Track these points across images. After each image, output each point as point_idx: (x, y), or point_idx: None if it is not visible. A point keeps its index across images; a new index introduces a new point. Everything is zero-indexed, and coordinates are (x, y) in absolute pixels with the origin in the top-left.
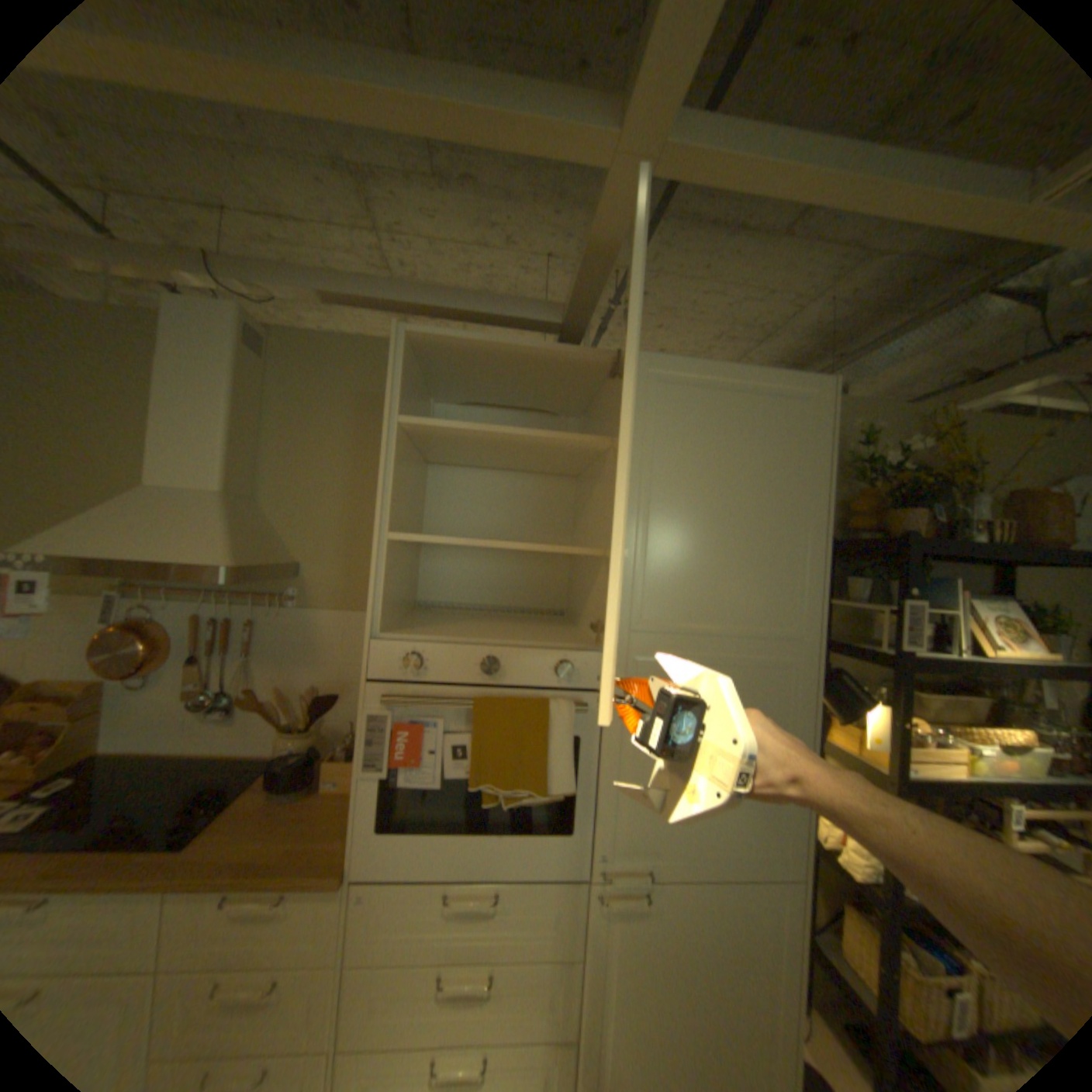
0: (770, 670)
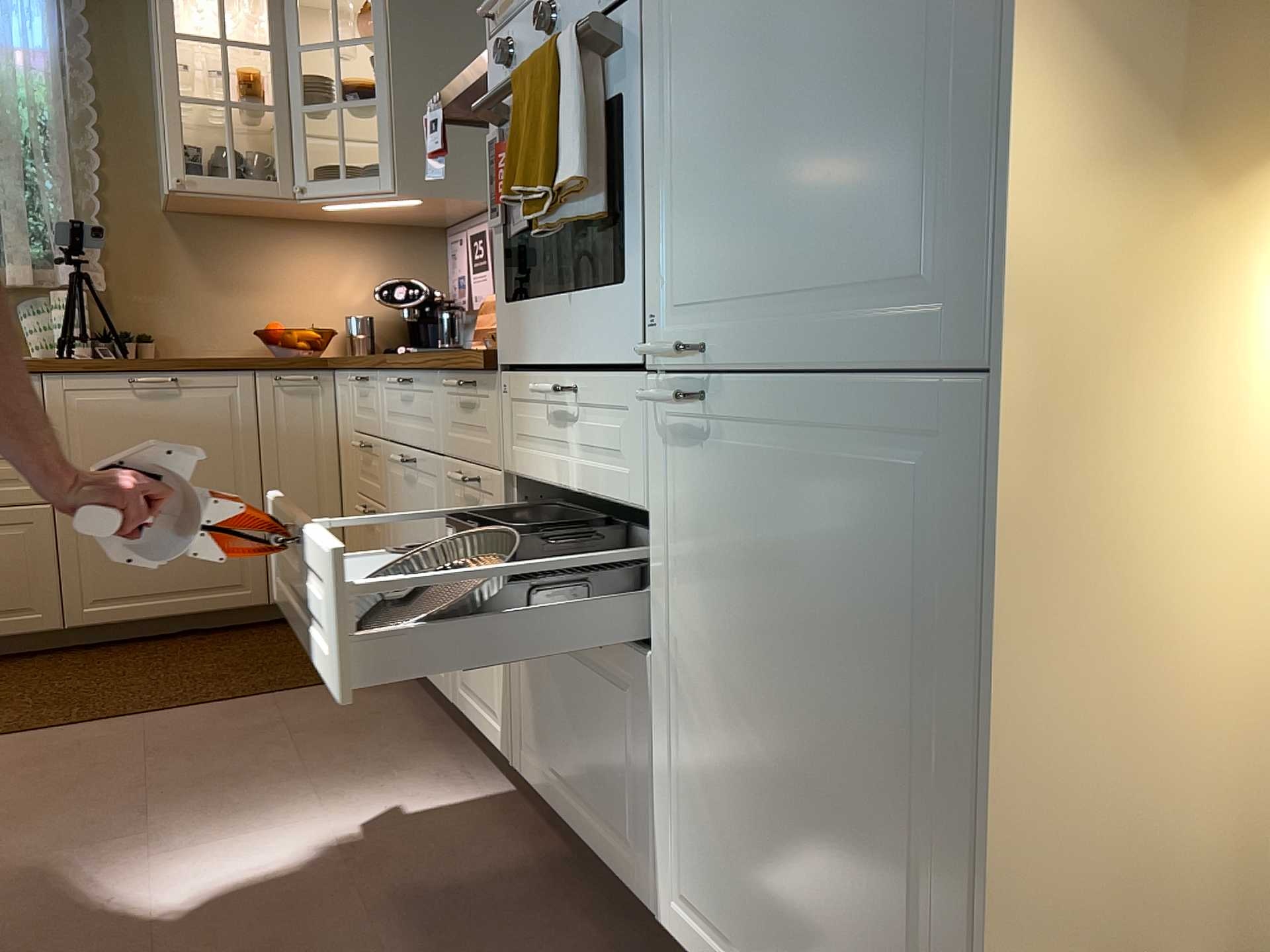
0: None
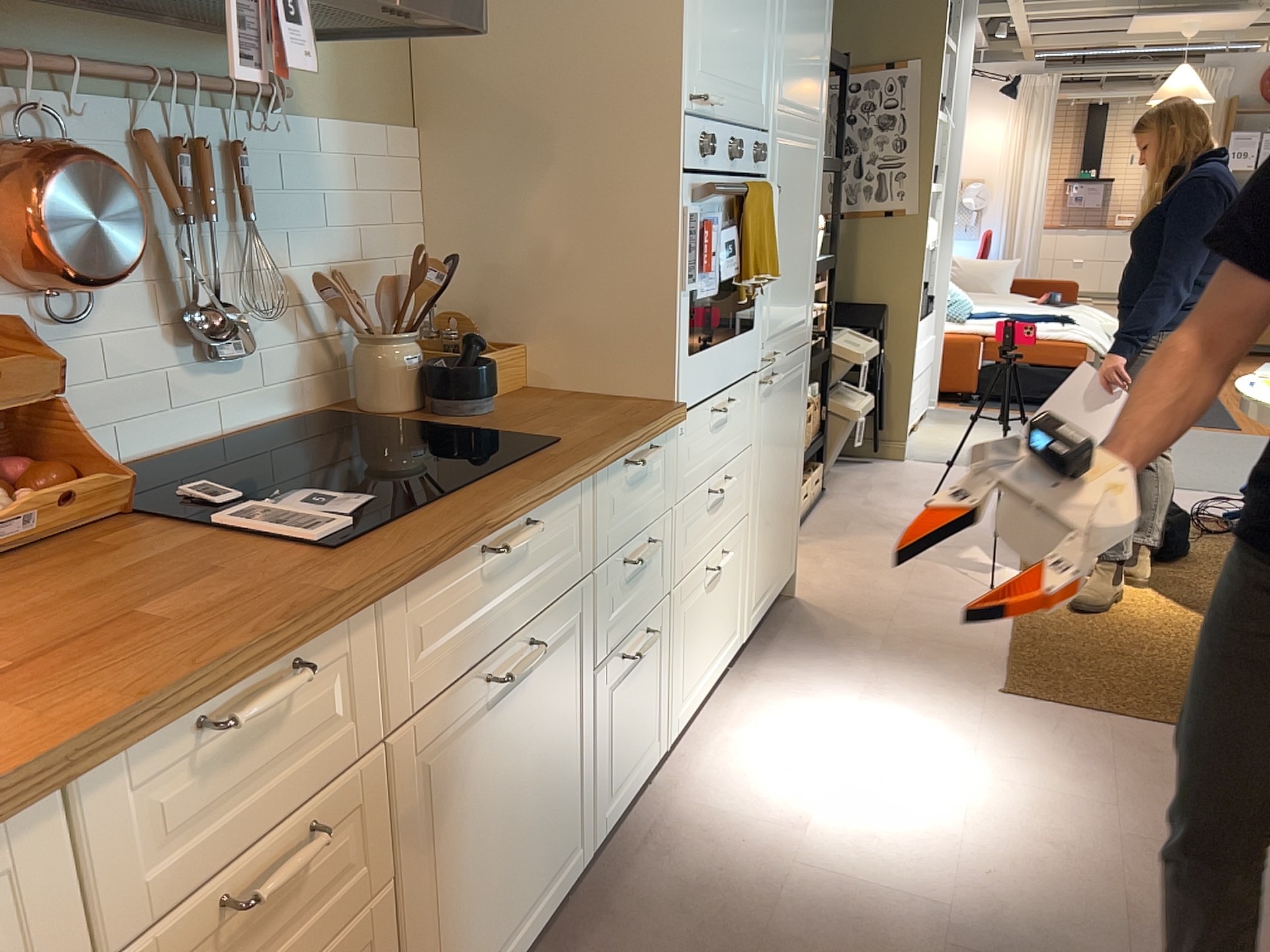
0: (812, 153)
